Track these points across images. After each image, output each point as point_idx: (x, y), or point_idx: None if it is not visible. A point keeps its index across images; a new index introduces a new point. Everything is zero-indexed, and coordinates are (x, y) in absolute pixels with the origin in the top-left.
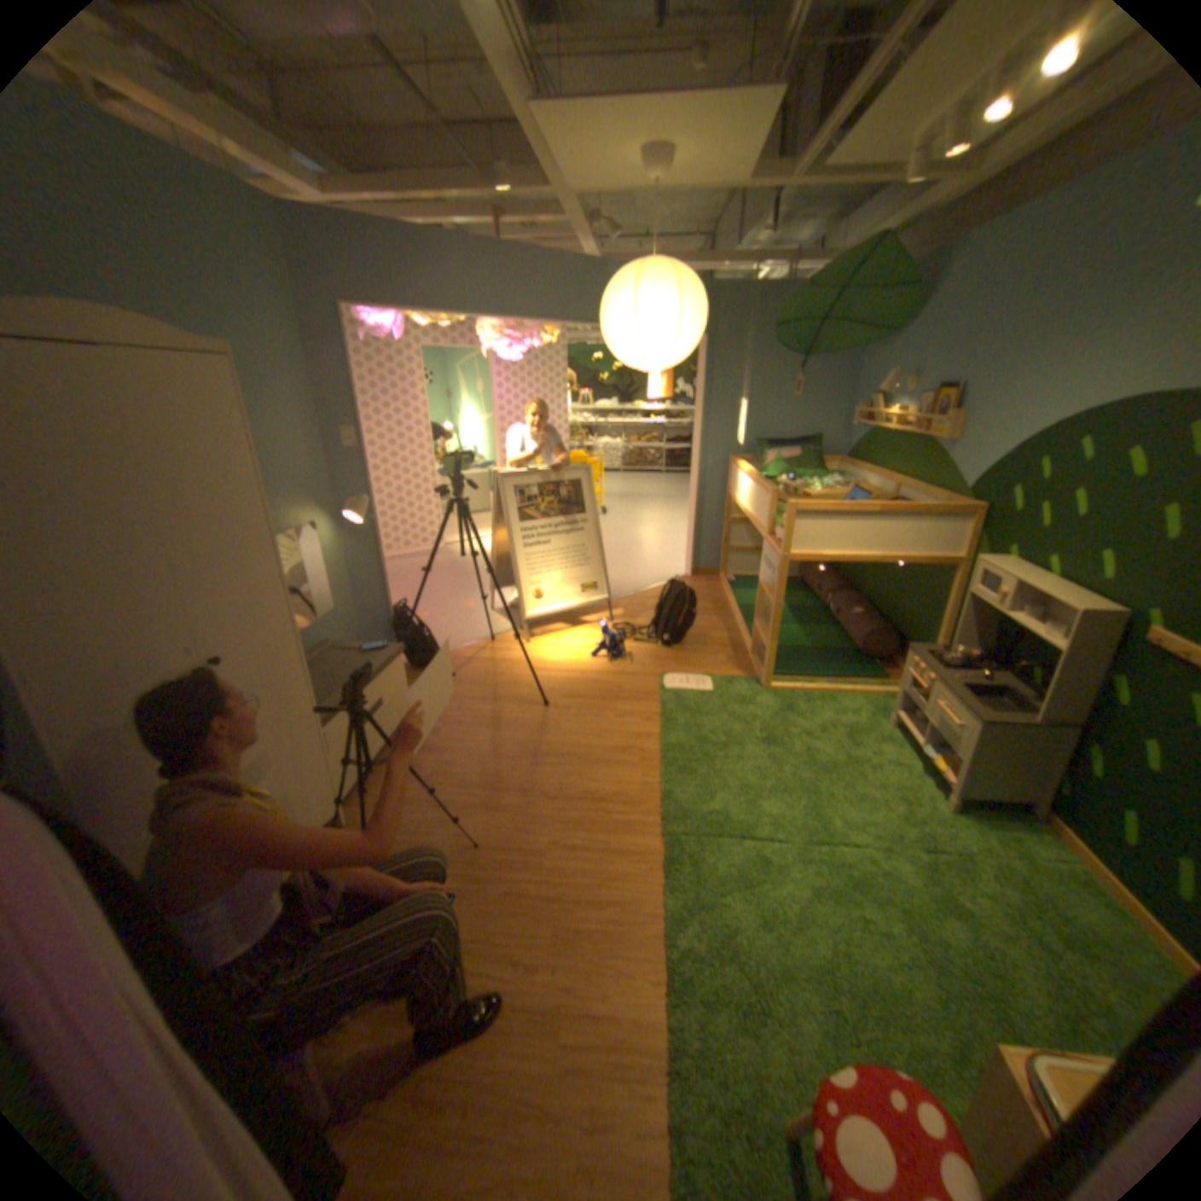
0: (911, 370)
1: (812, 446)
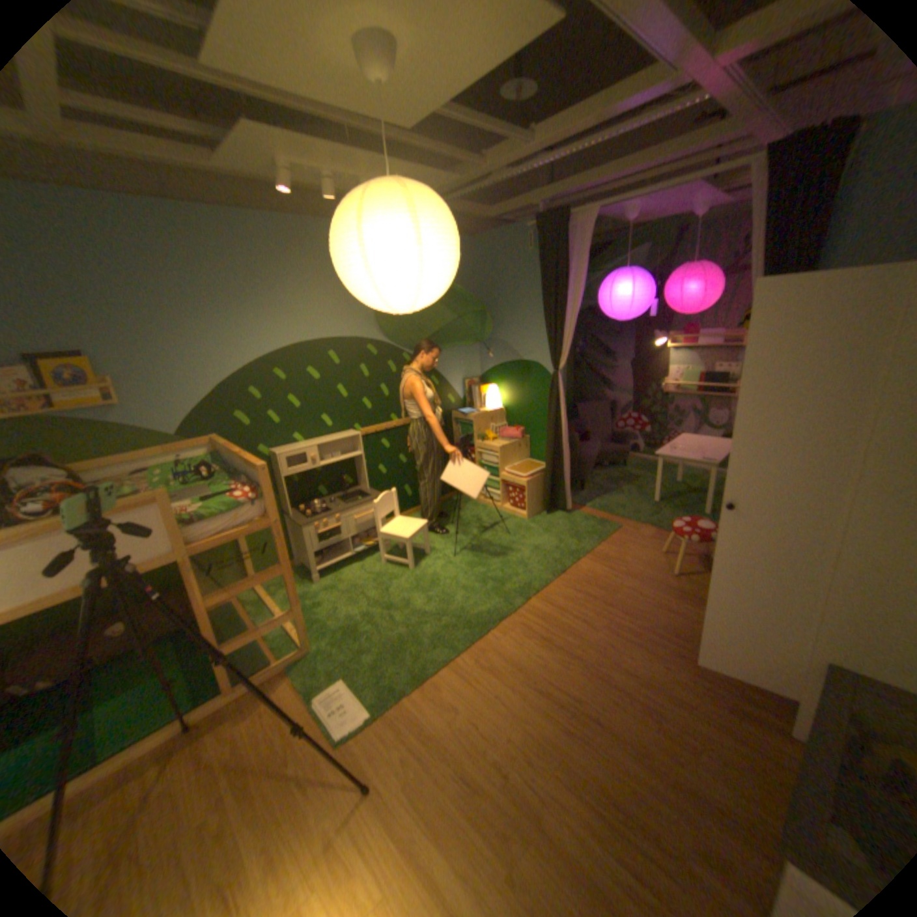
0: None
1: None
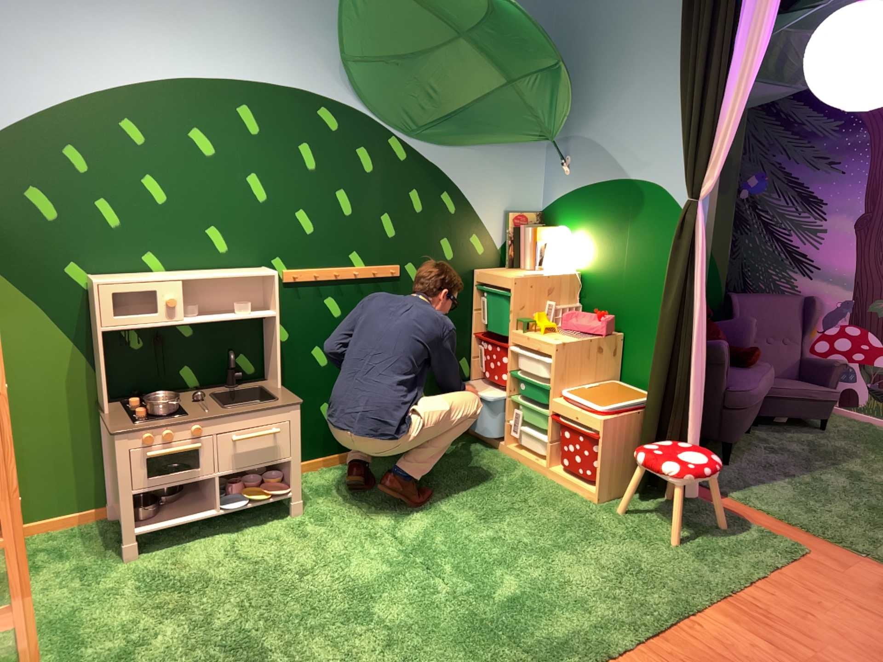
0: None
1: None
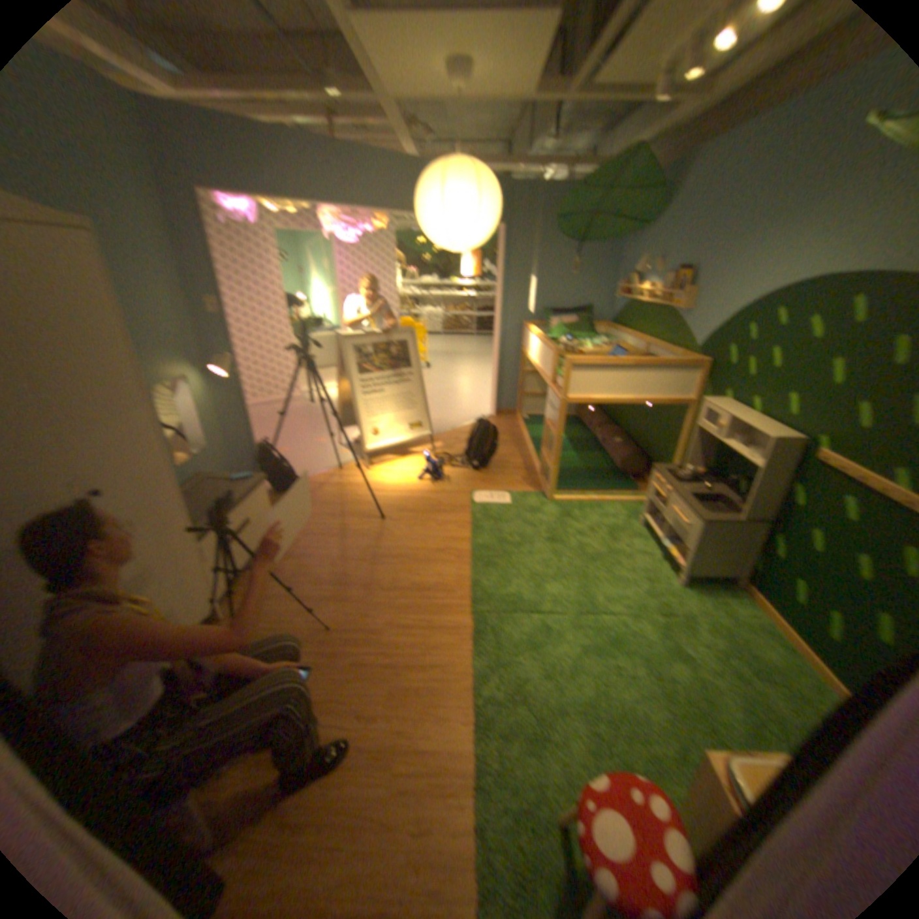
0: (658, 255)
1: (585, 313)
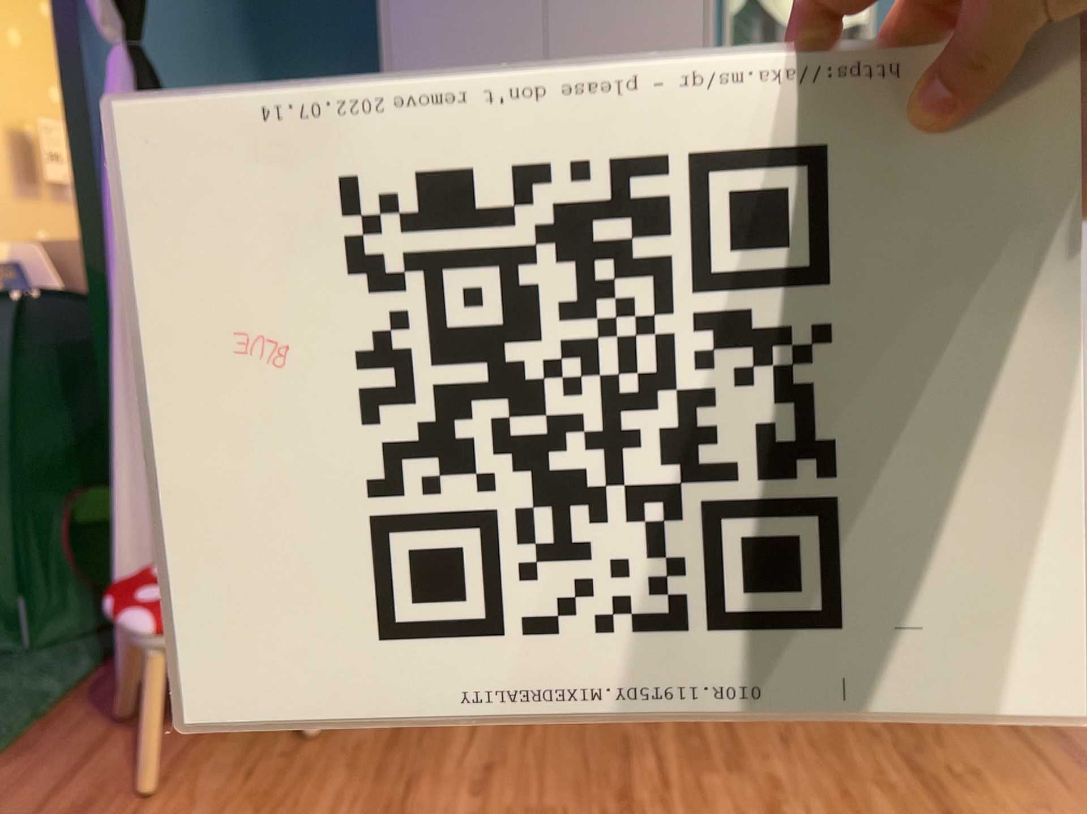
0: None
1: None
